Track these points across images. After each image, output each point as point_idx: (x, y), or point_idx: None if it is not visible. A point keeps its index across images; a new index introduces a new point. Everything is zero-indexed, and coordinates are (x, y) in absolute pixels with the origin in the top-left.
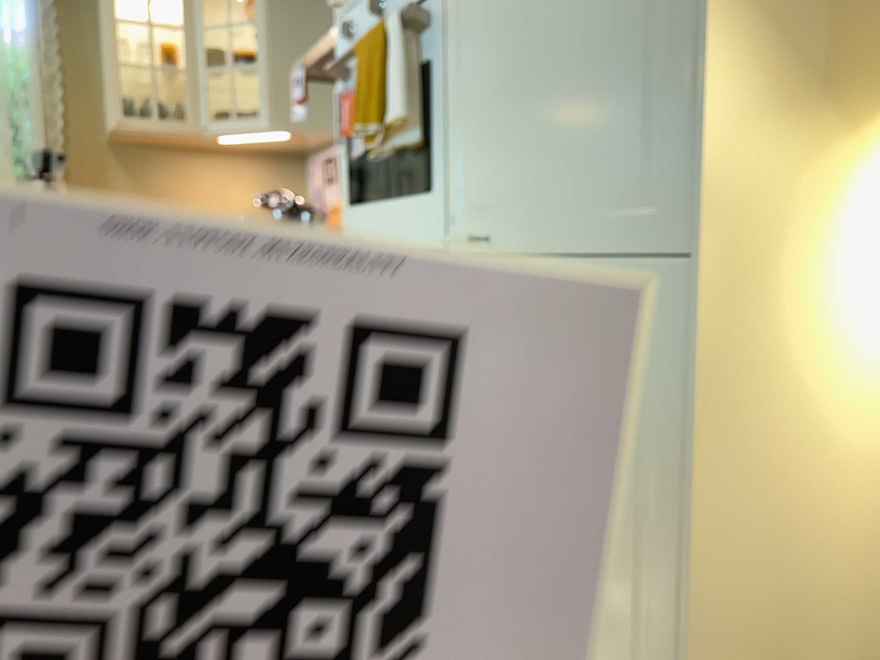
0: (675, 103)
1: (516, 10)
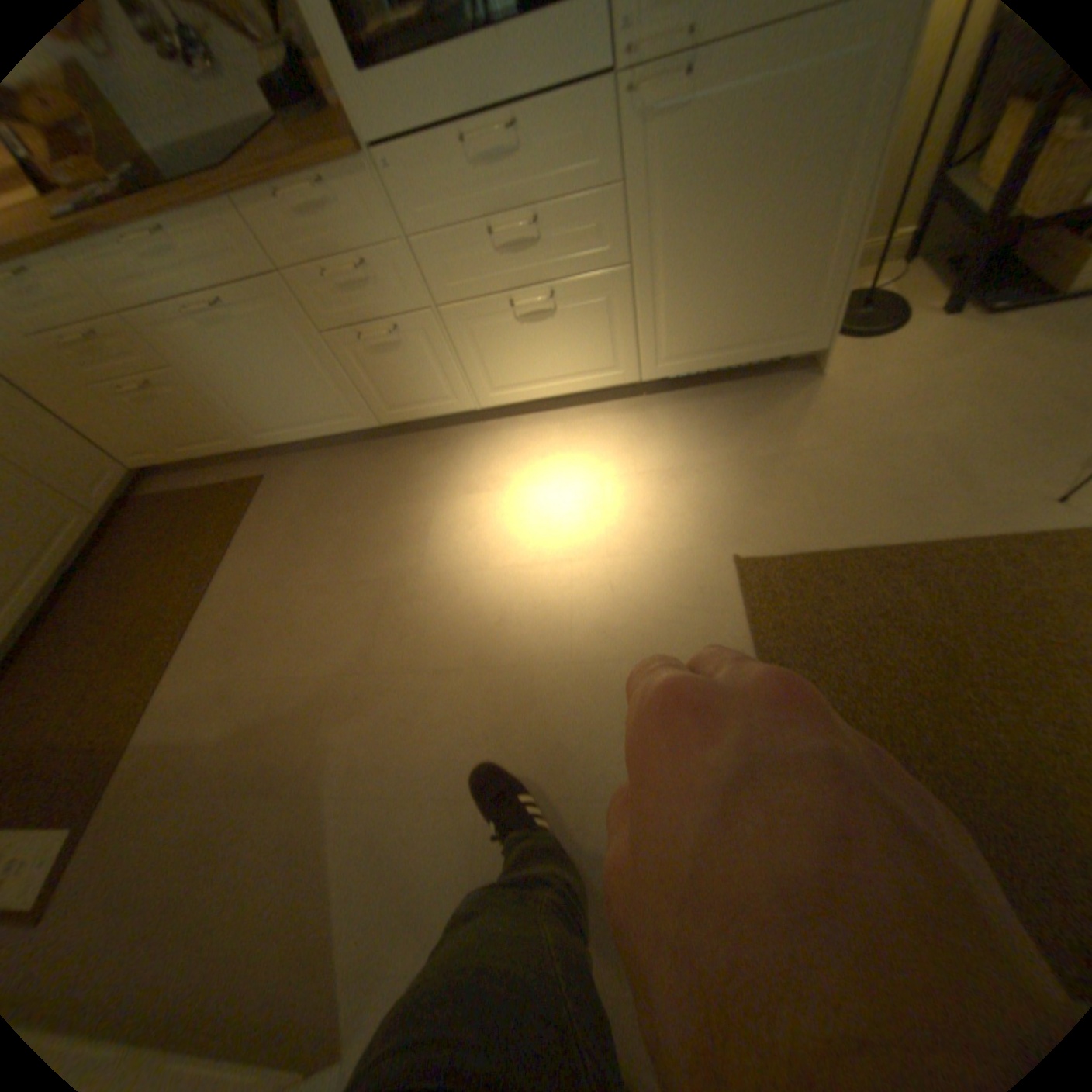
0: None
1: None
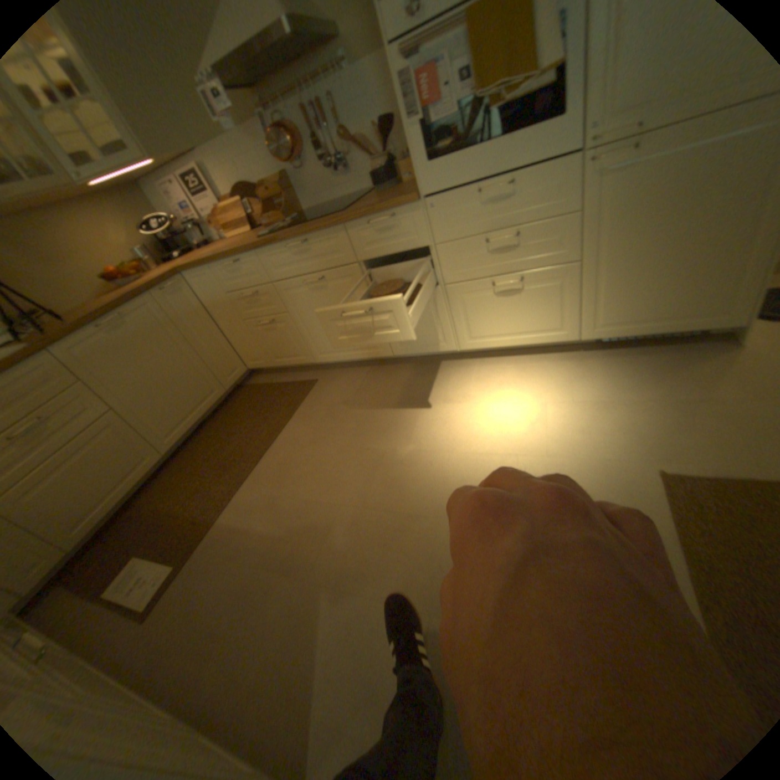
0: None
1: None
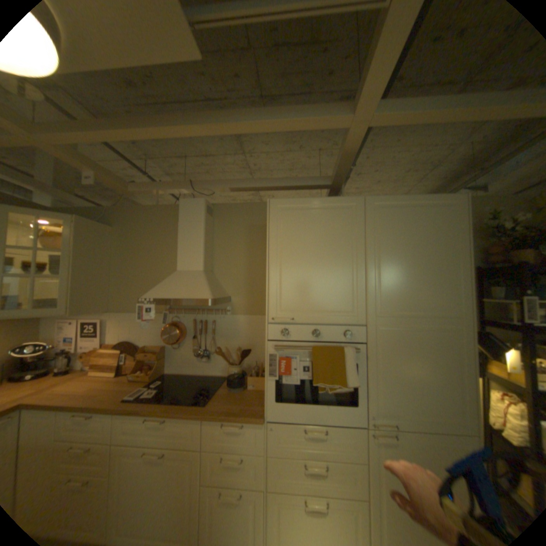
0: (466, 403)
1: (405, 364)
